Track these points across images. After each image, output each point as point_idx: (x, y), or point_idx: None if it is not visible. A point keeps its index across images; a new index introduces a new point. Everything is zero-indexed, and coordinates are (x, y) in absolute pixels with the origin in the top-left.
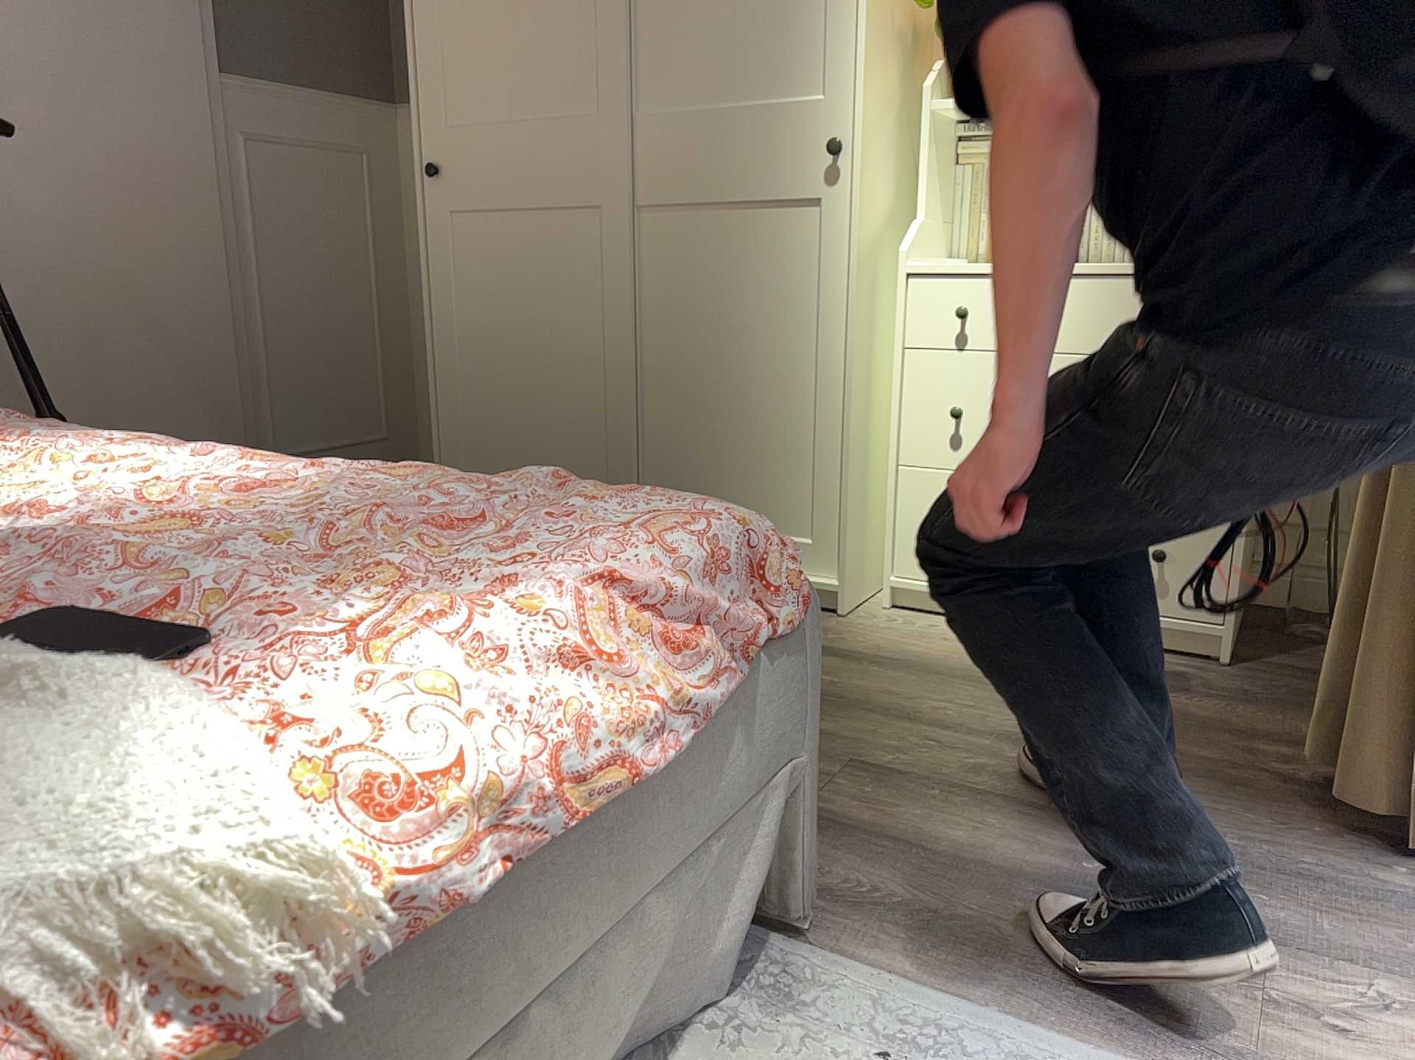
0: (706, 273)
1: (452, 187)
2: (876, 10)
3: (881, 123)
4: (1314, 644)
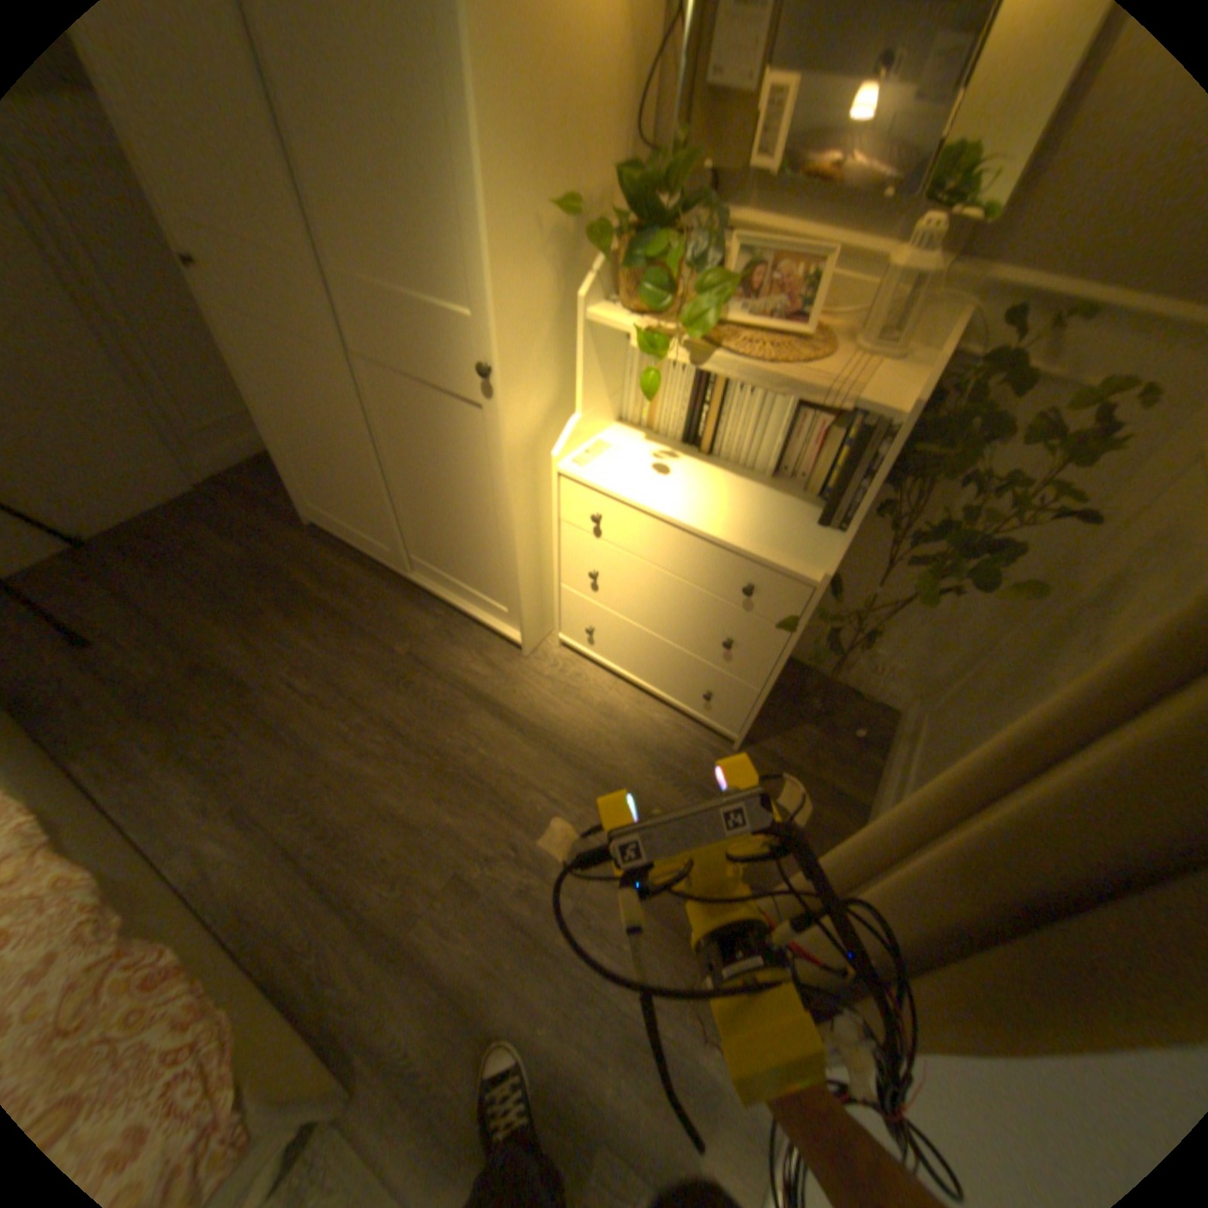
0: (414, 425)
1: (211, 281)
2: (512, 231)
3: (534, 339)
4: (802, 719)
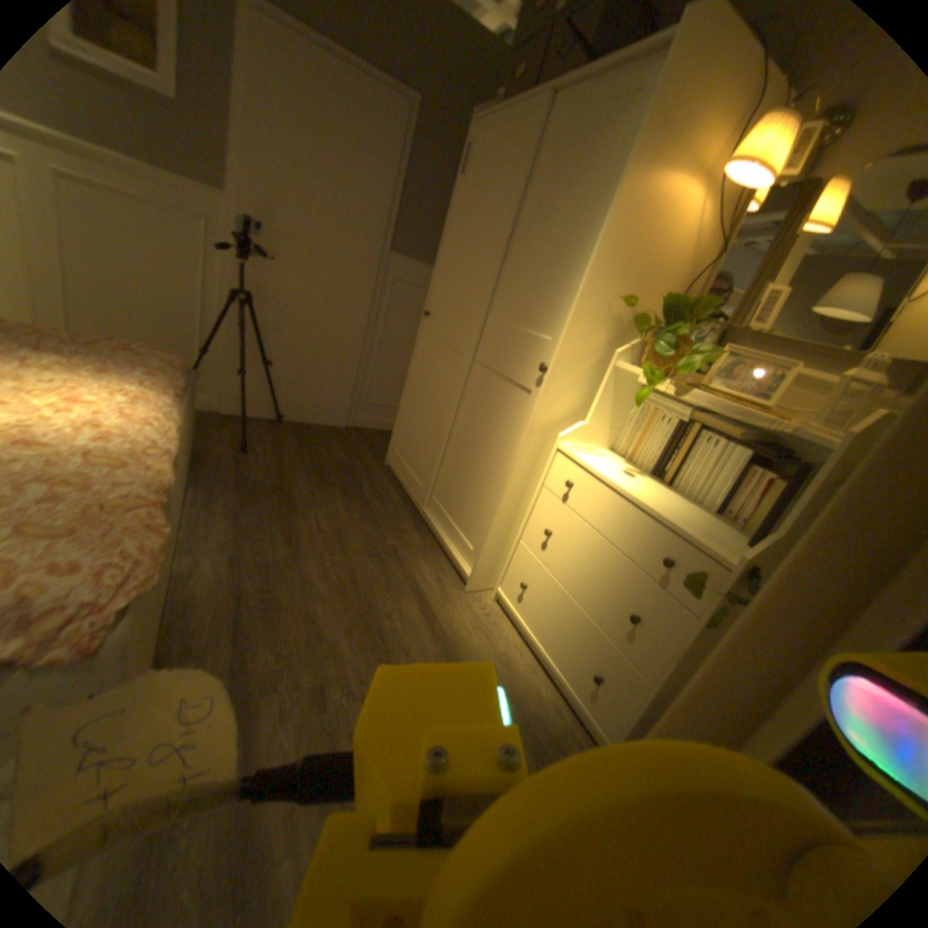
0: (485, 402)
1: (430, 322)
2: (593, 298)
3: (580, 362)
4: None
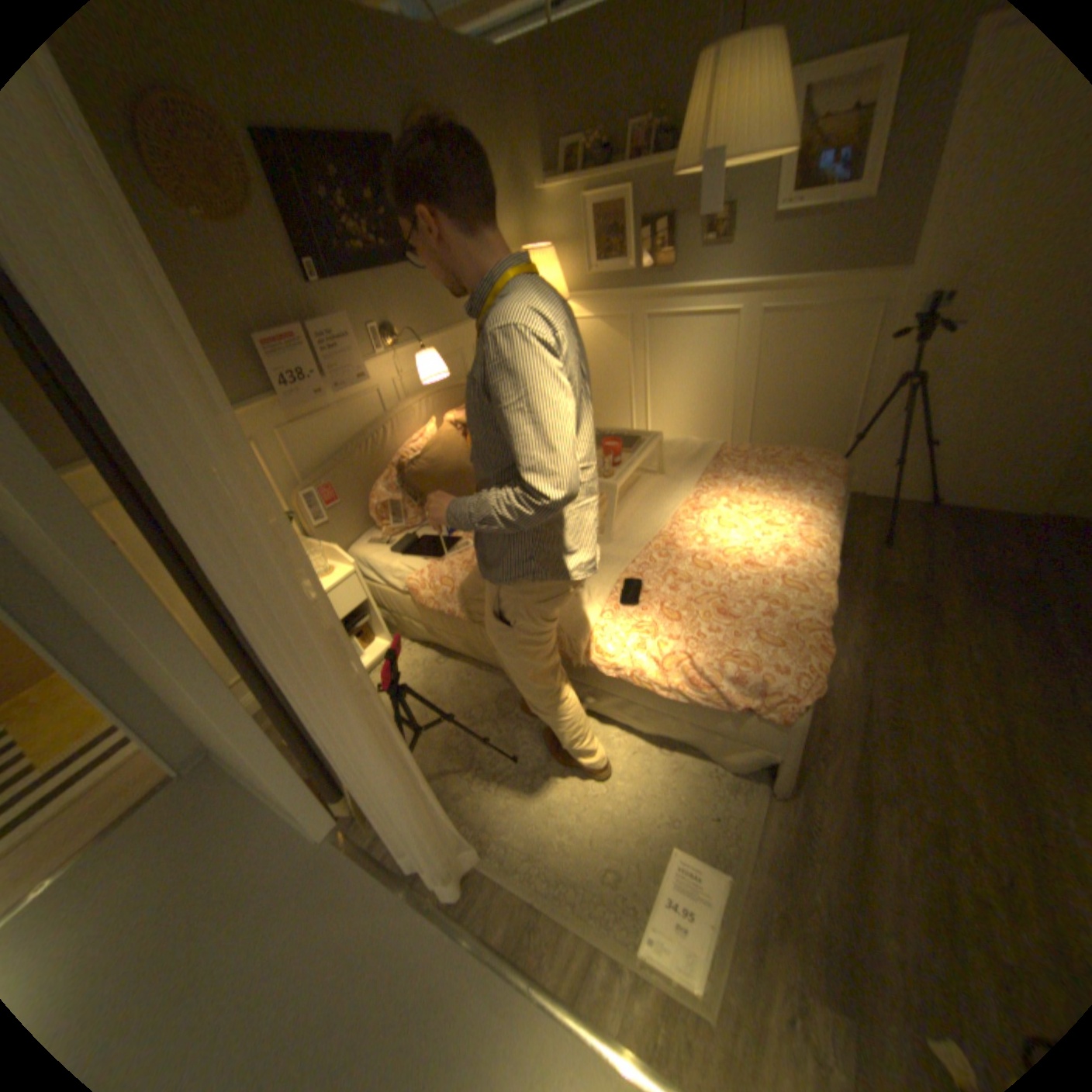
0: None
1: None
2: None
3: None
4: None
